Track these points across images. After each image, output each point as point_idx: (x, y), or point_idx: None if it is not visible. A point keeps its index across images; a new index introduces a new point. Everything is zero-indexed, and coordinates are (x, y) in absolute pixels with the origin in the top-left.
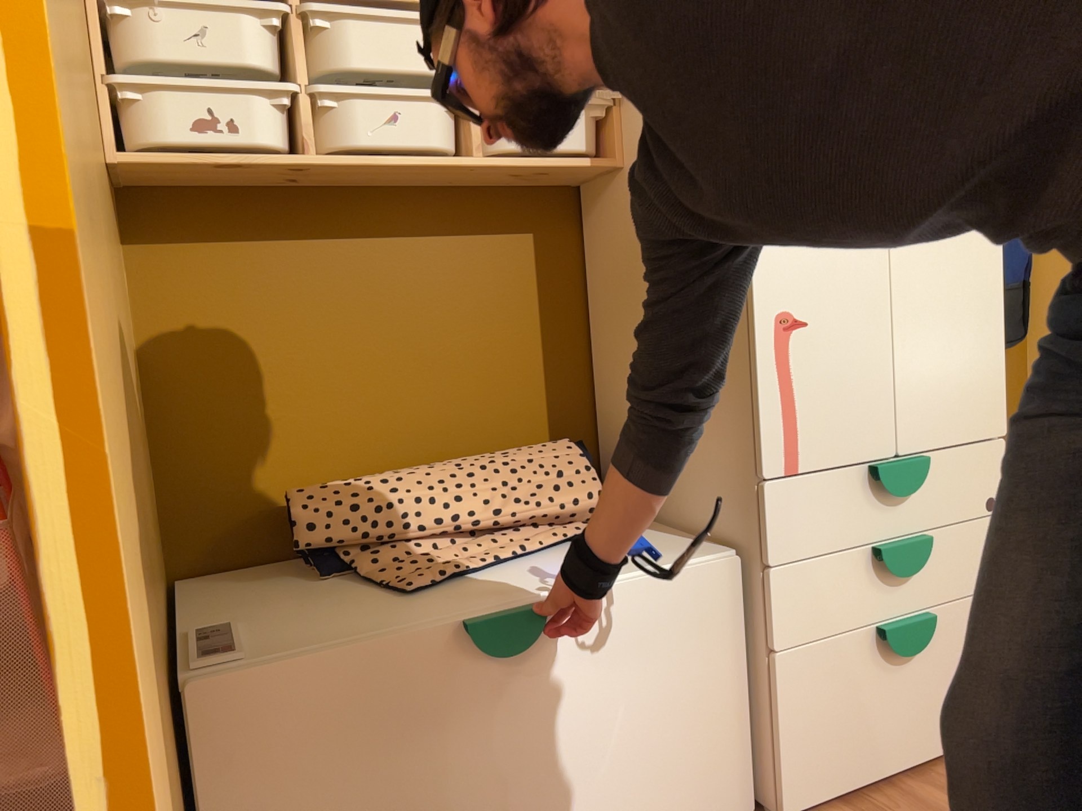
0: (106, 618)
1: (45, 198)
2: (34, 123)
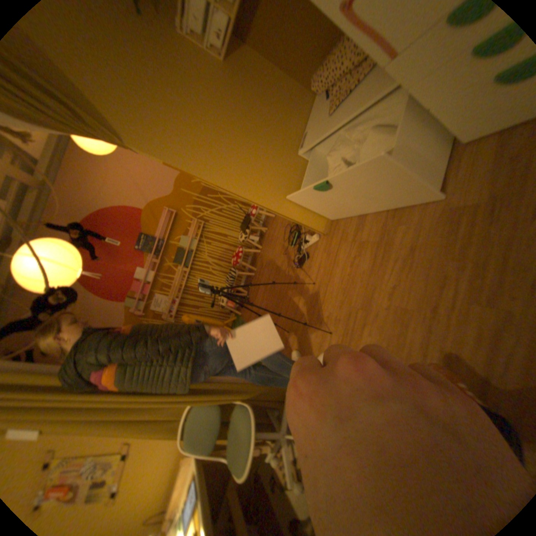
0: (251, 199)
1: (212, 182)
2: (205, 178)
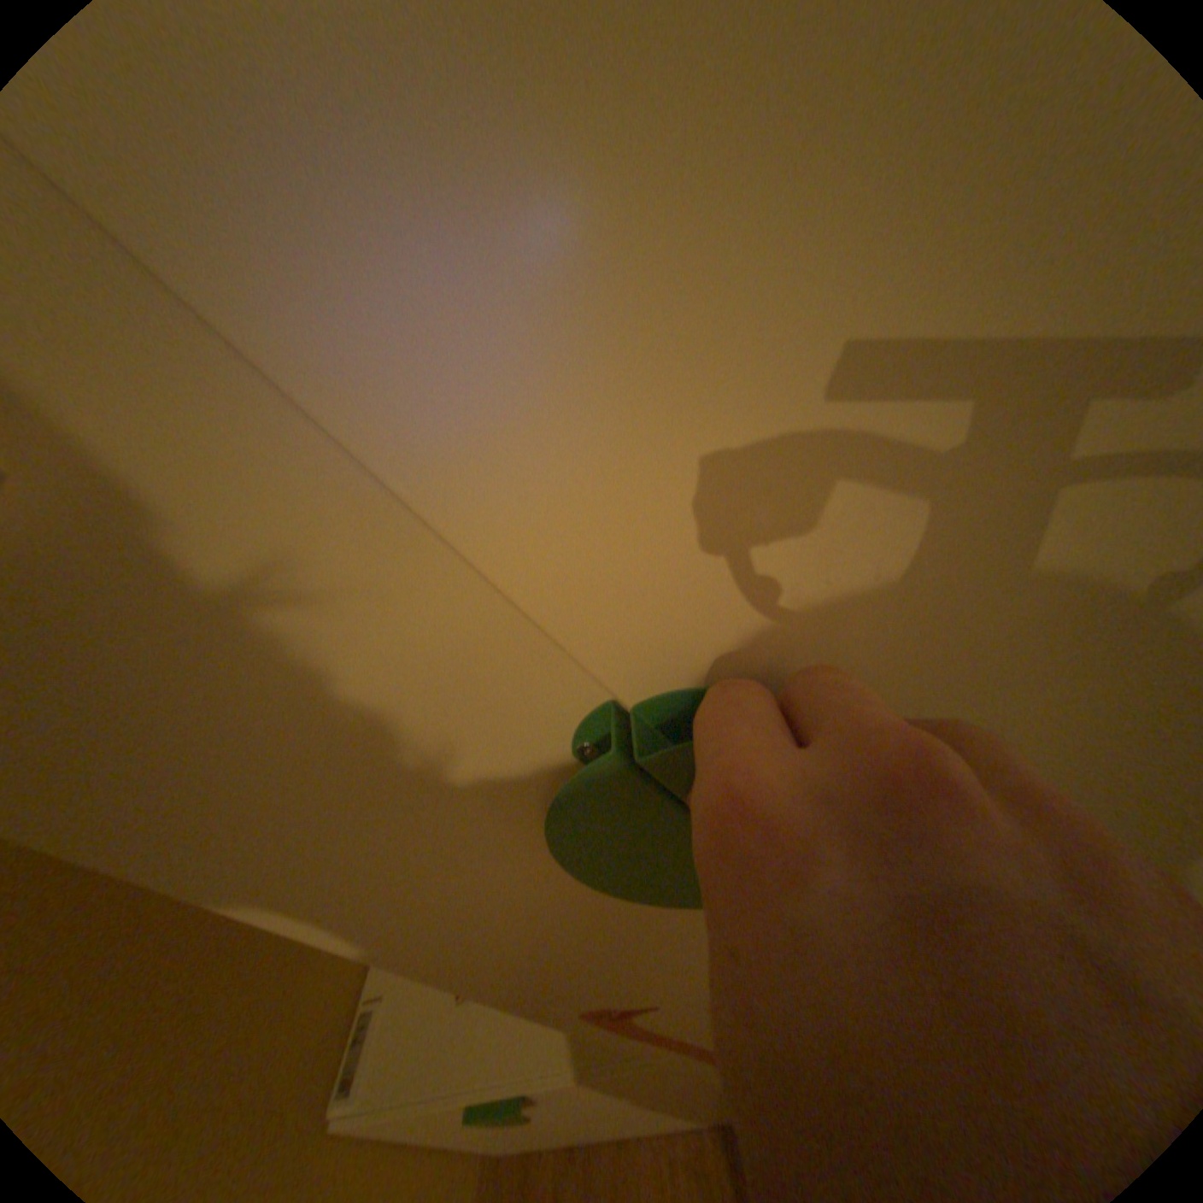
0: None
1: None
2: None
